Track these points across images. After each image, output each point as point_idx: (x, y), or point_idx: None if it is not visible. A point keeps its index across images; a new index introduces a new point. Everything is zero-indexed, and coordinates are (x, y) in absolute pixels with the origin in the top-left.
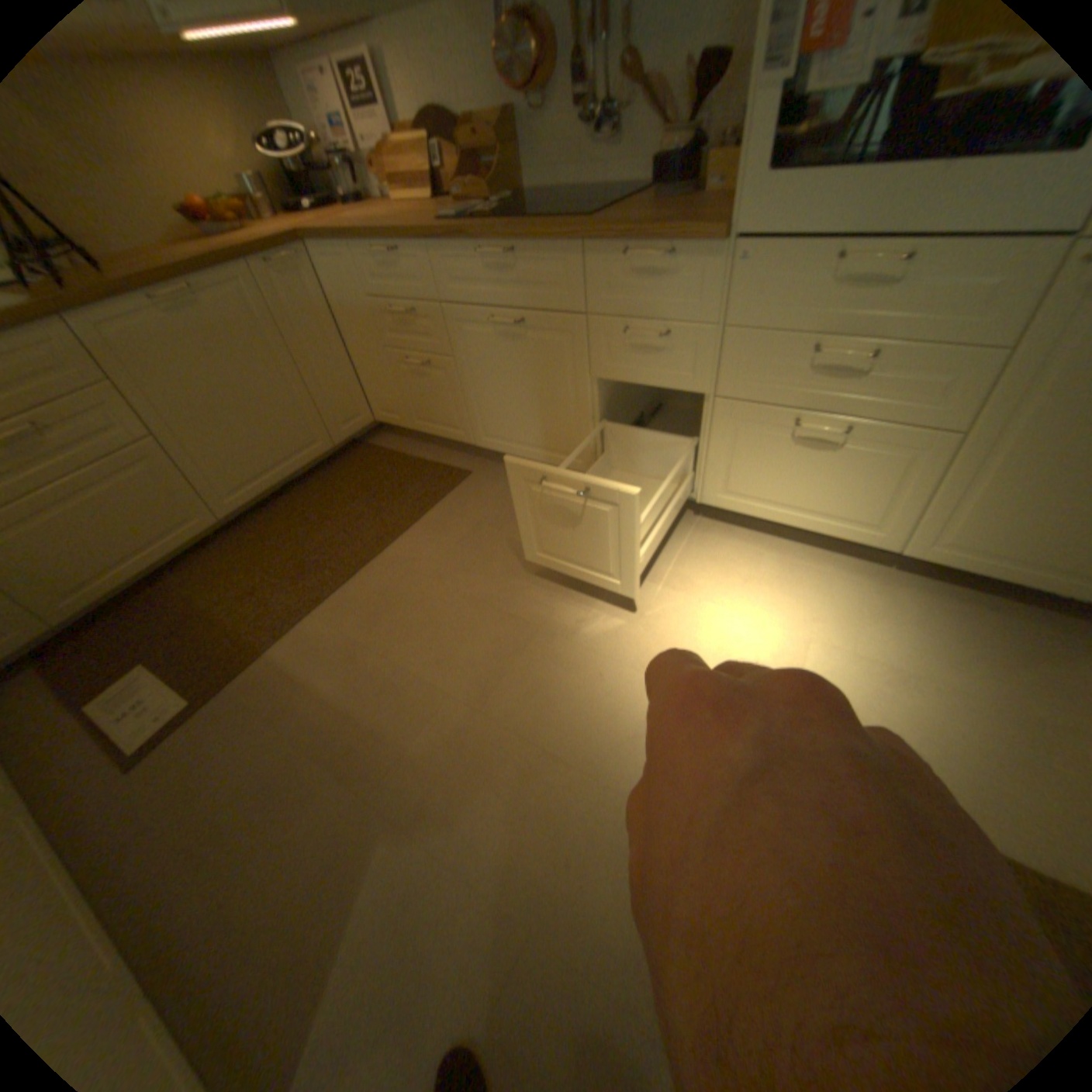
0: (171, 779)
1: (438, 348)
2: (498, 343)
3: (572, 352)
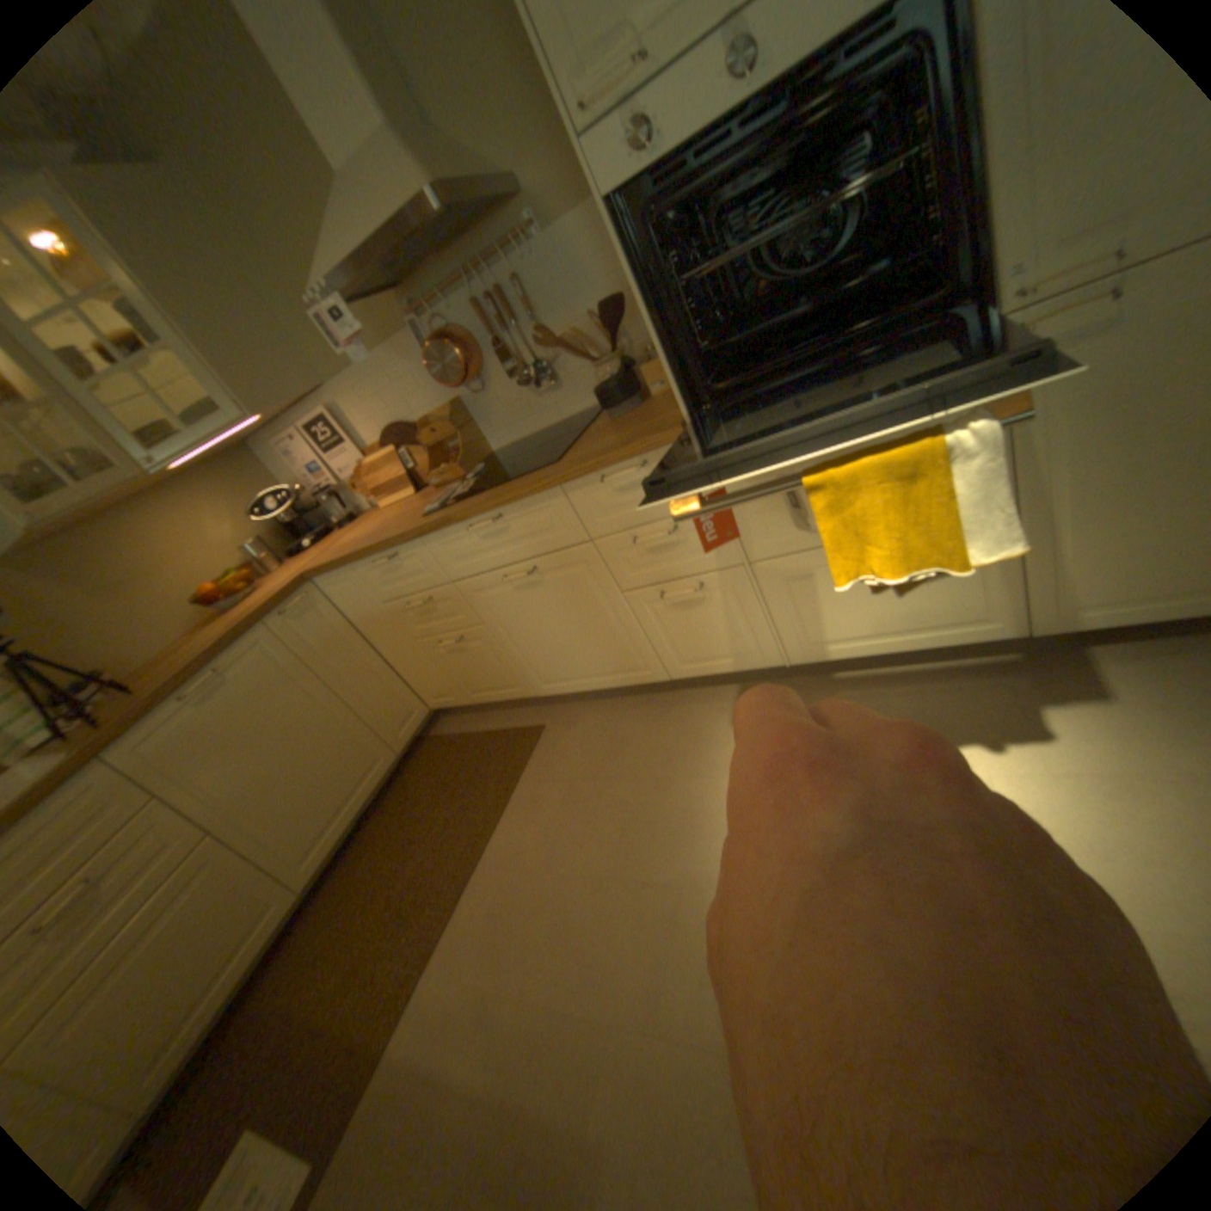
0: None
1: (467, 621)
2: (522, 596)
3: (595, 577)
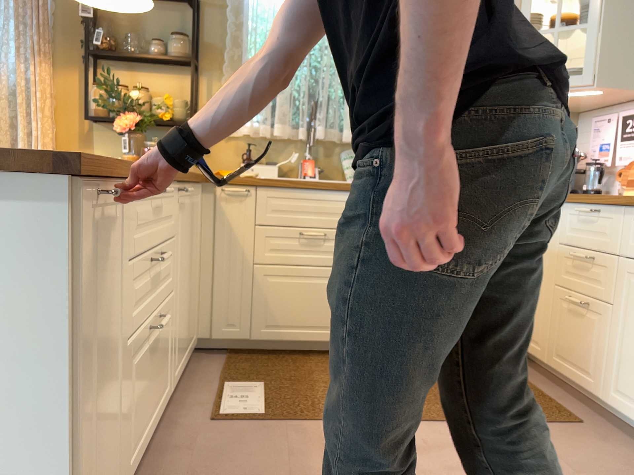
0: (220, 442)
1: (604, 295)
2: None
3: None
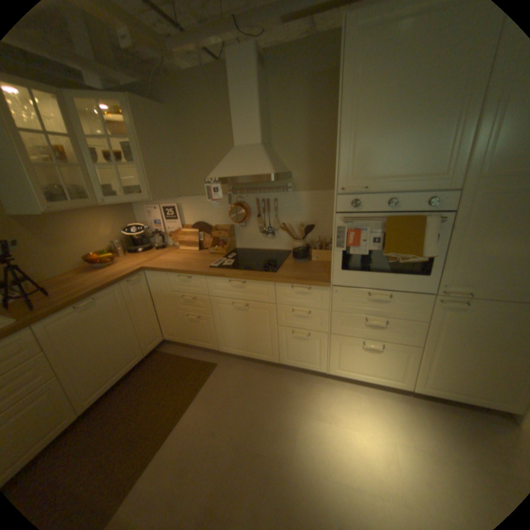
0: None
1: (205, 312)
2: (235, 311)
3: (269, 316)
